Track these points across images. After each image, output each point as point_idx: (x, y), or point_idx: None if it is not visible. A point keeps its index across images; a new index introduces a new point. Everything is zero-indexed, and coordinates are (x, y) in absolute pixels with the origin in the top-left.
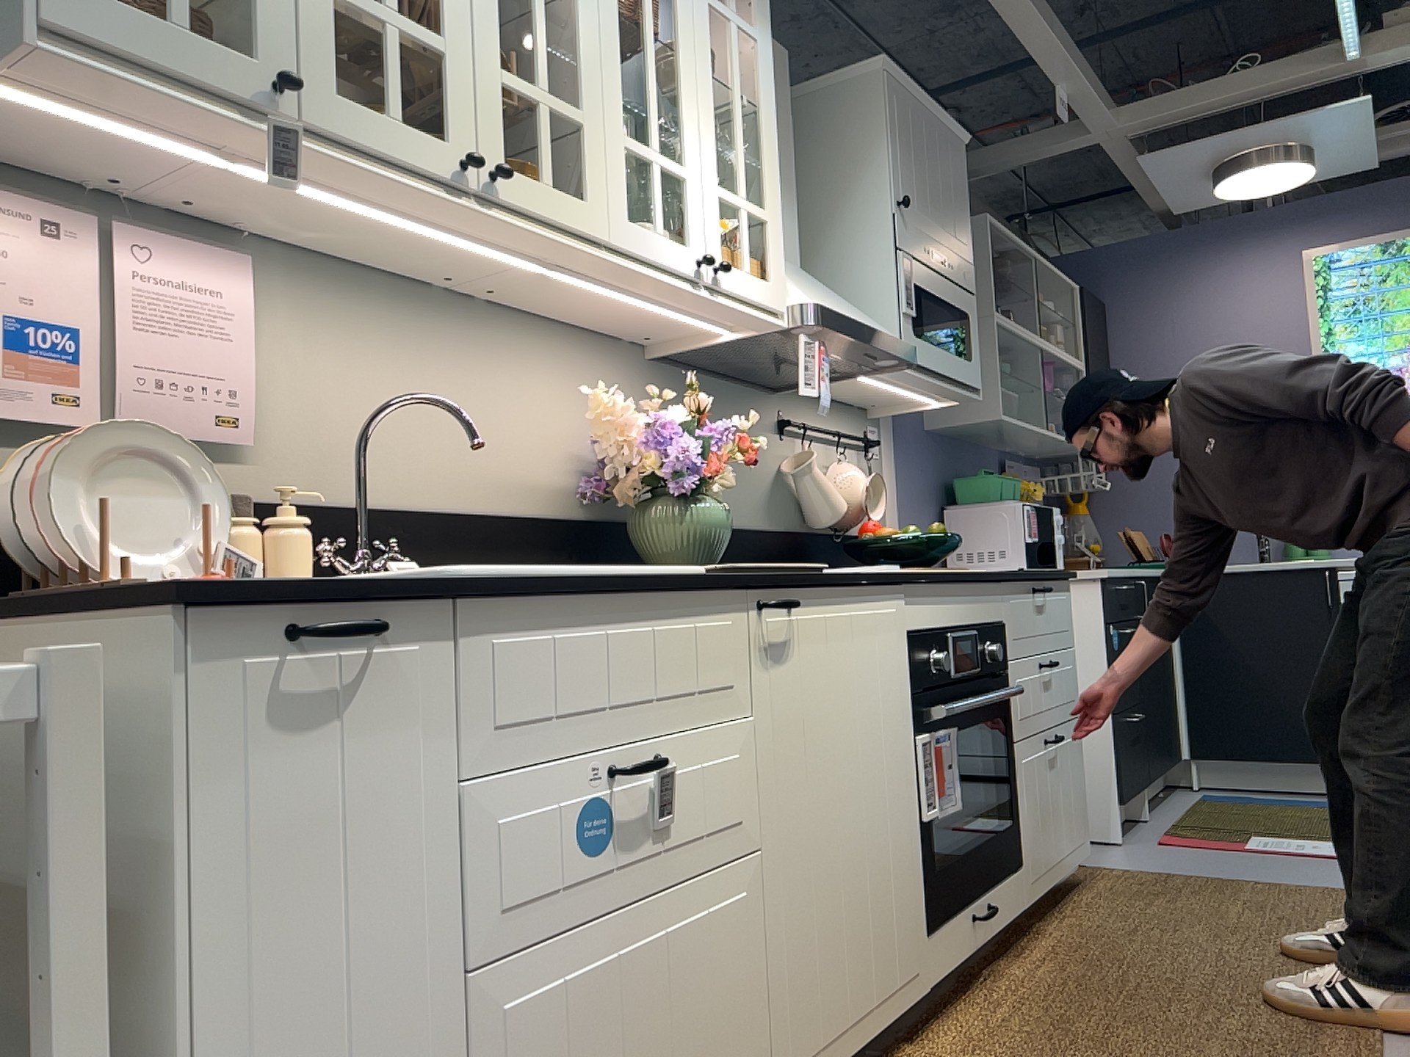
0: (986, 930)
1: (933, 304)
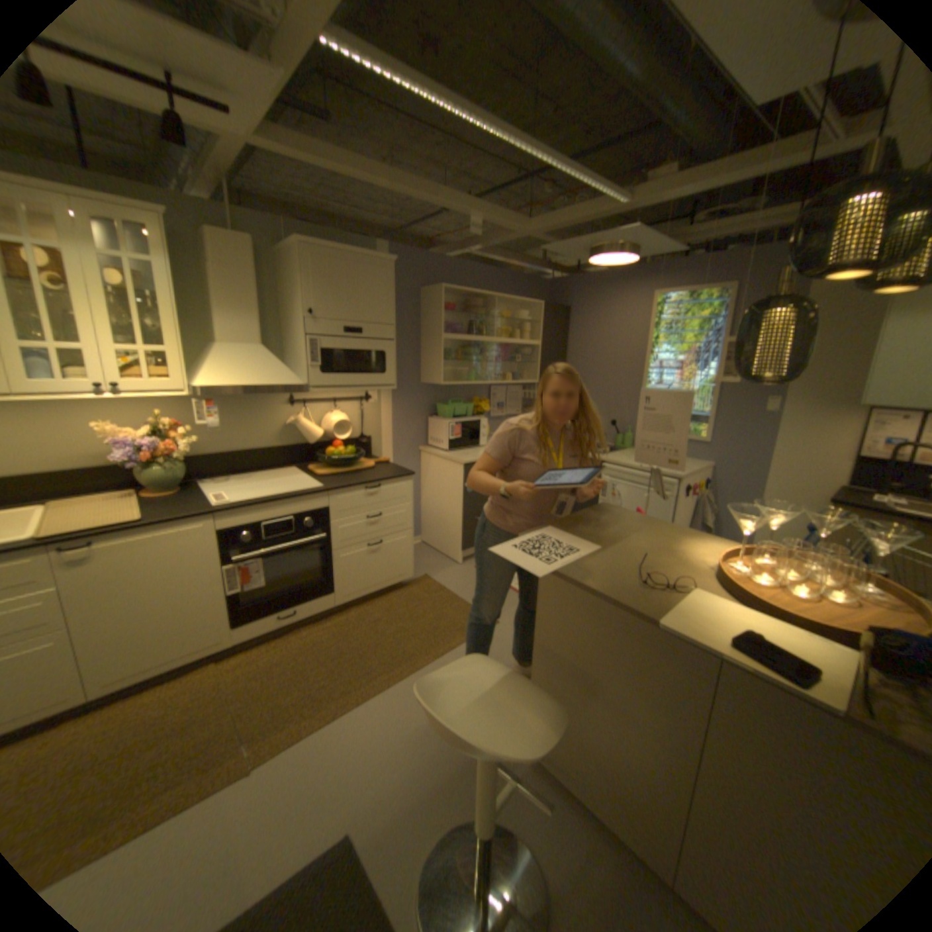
0: (292, 620)
1: (349, 352)
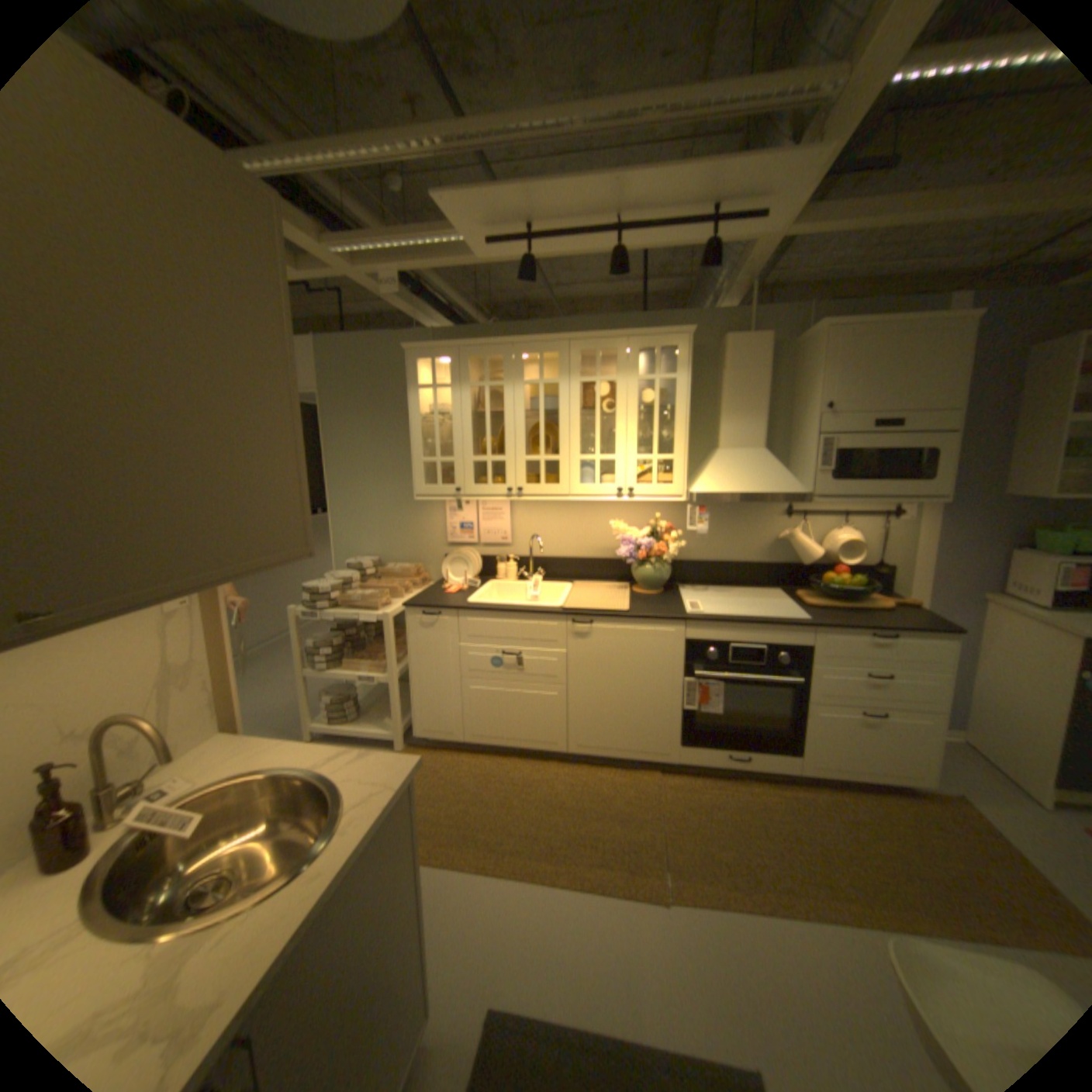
0: (744, 767)
1: (877, 452)
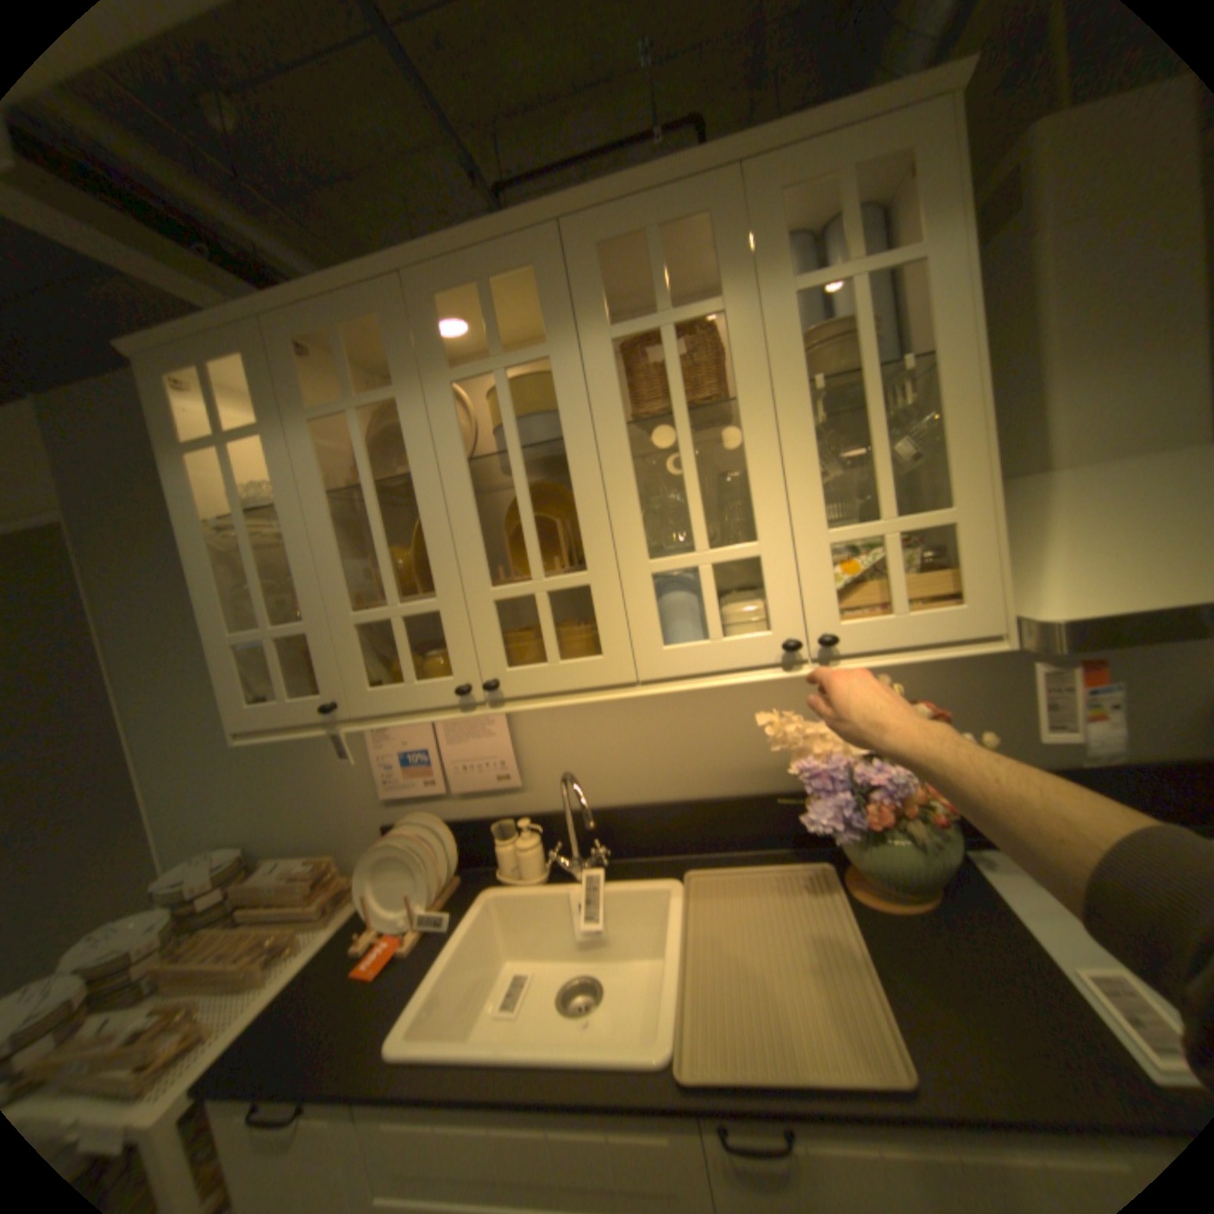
0: None
1: None
